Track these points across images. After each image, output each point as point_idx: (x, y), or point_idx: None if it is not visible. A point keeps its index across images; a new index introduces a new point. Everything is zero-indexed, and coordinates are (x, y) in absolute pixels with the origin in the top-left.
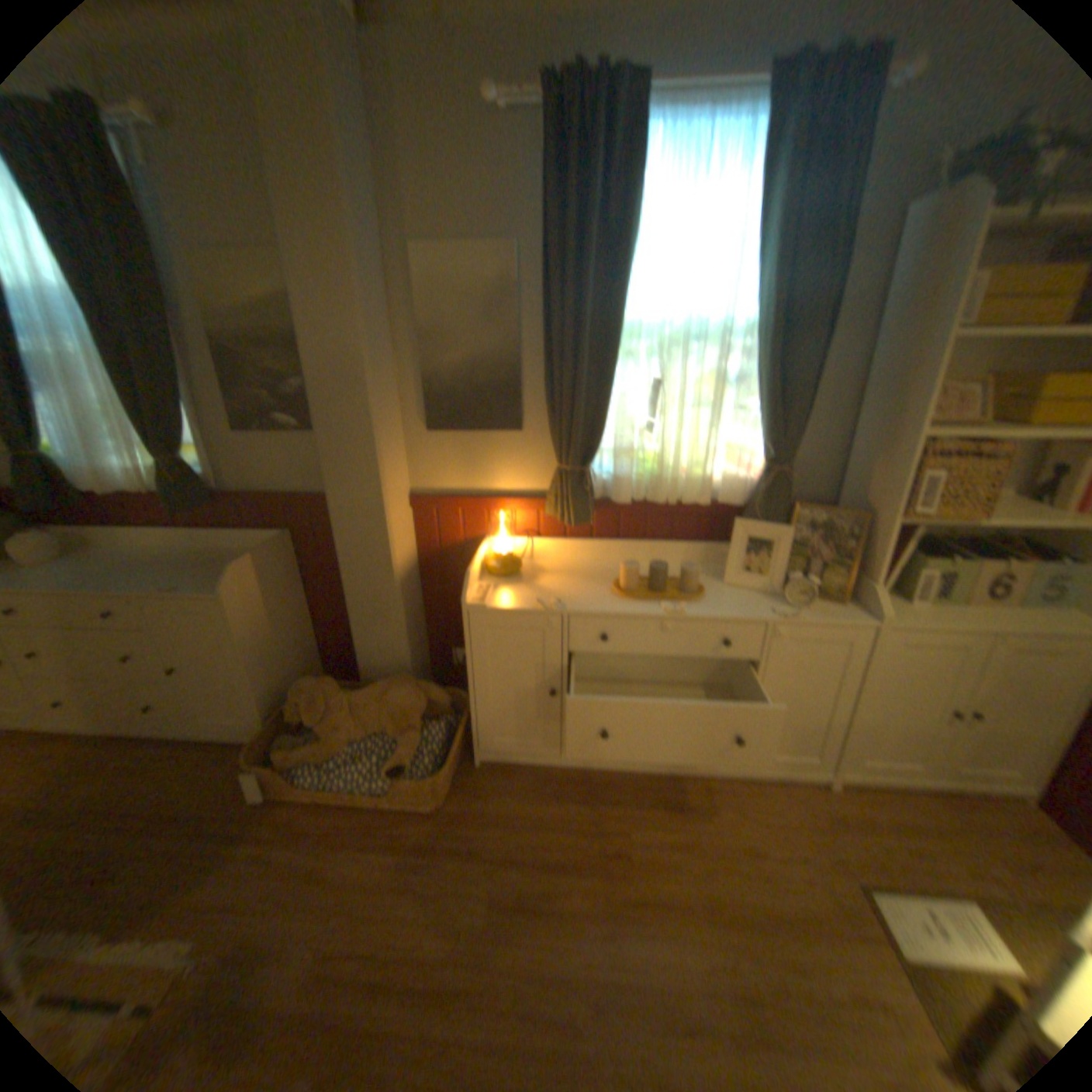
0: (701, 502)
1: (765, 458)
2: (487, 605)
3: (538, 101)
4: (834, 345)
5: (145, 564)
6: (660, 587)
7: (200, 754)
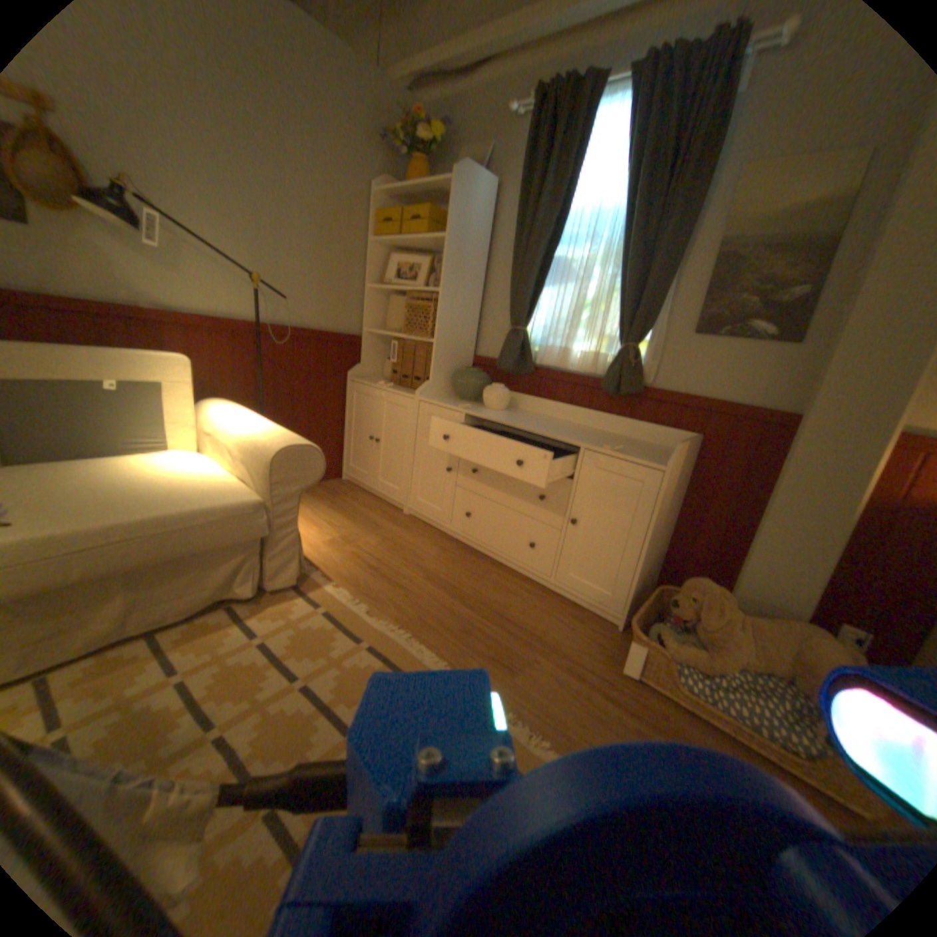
0: None
1: None
2: None
3: None
4: None
5: (569, 428)
6: None
7: (557, 600)
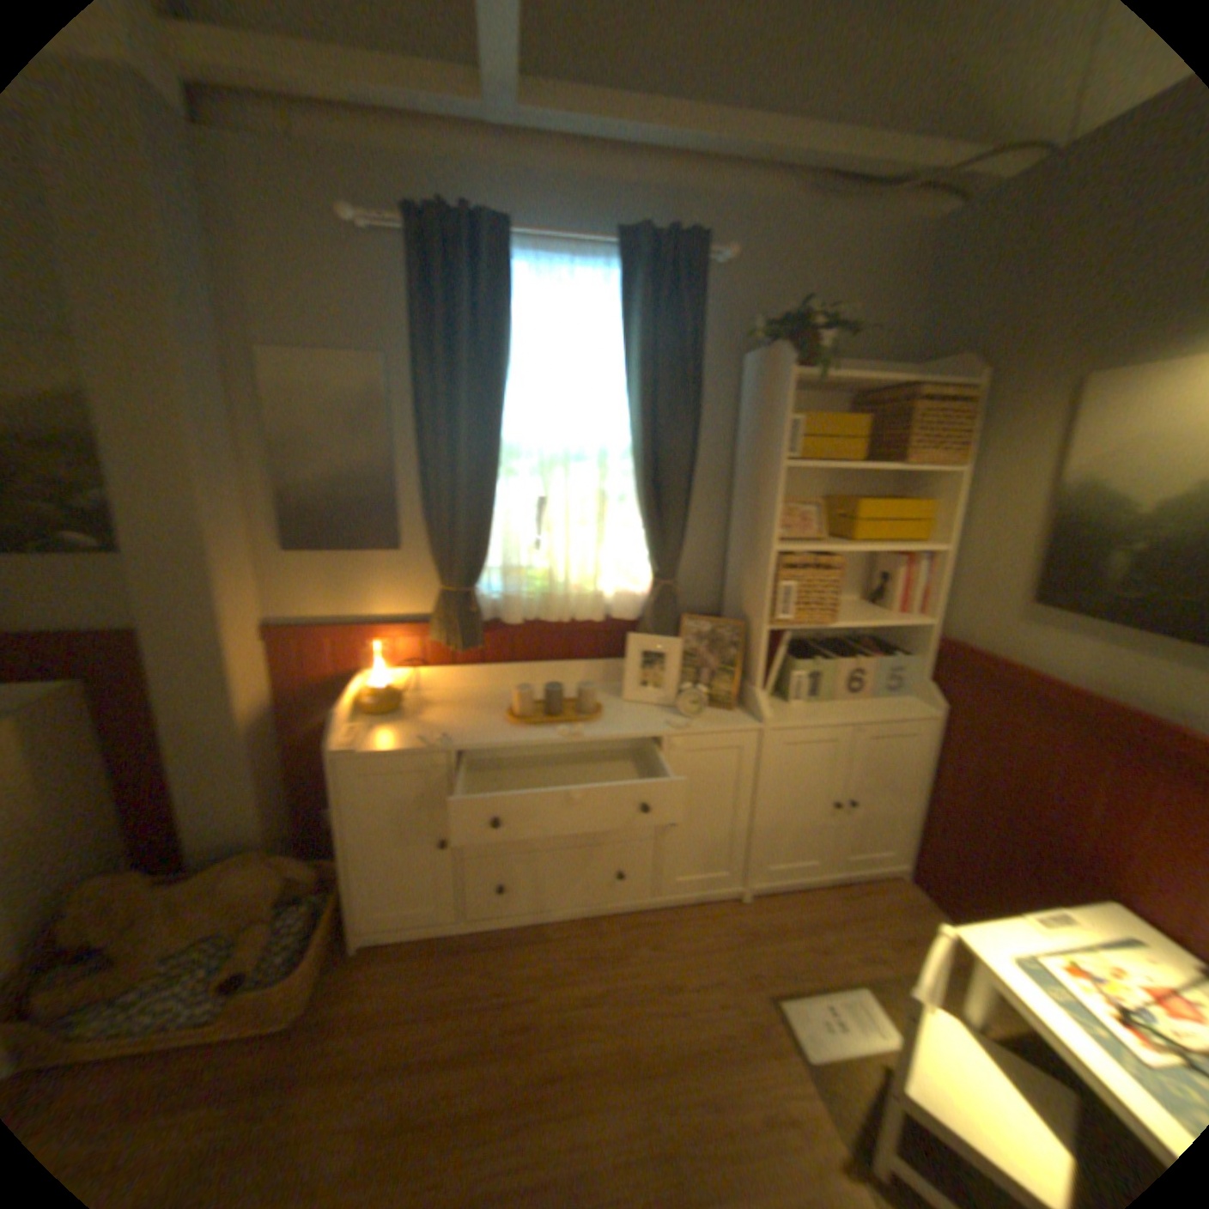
0: (596, 618)
1: (651, 572)
2: (359, 748)
3: (402, 227)
4: (699, 470)
5: None
6: (558, 709)
7: None
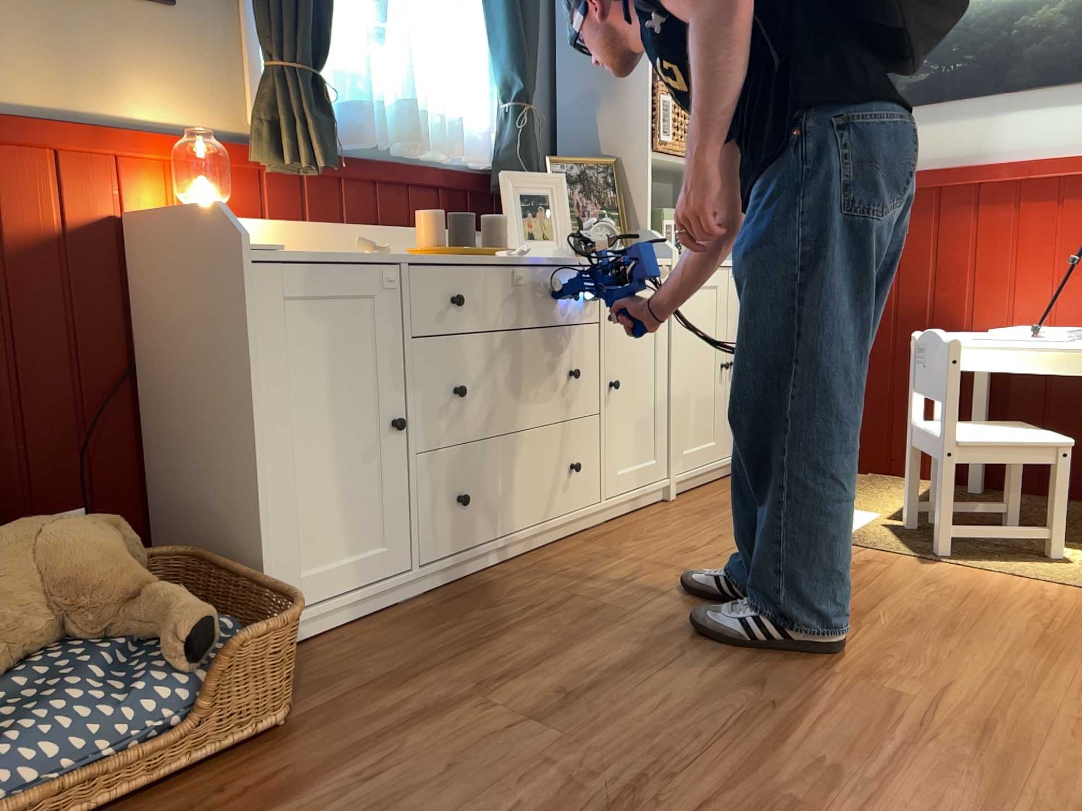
0: (457, 151)
1: (503, 100)
2: (281, 246)
3: None
4: None
5: None
6: (471, 243)
7: None
